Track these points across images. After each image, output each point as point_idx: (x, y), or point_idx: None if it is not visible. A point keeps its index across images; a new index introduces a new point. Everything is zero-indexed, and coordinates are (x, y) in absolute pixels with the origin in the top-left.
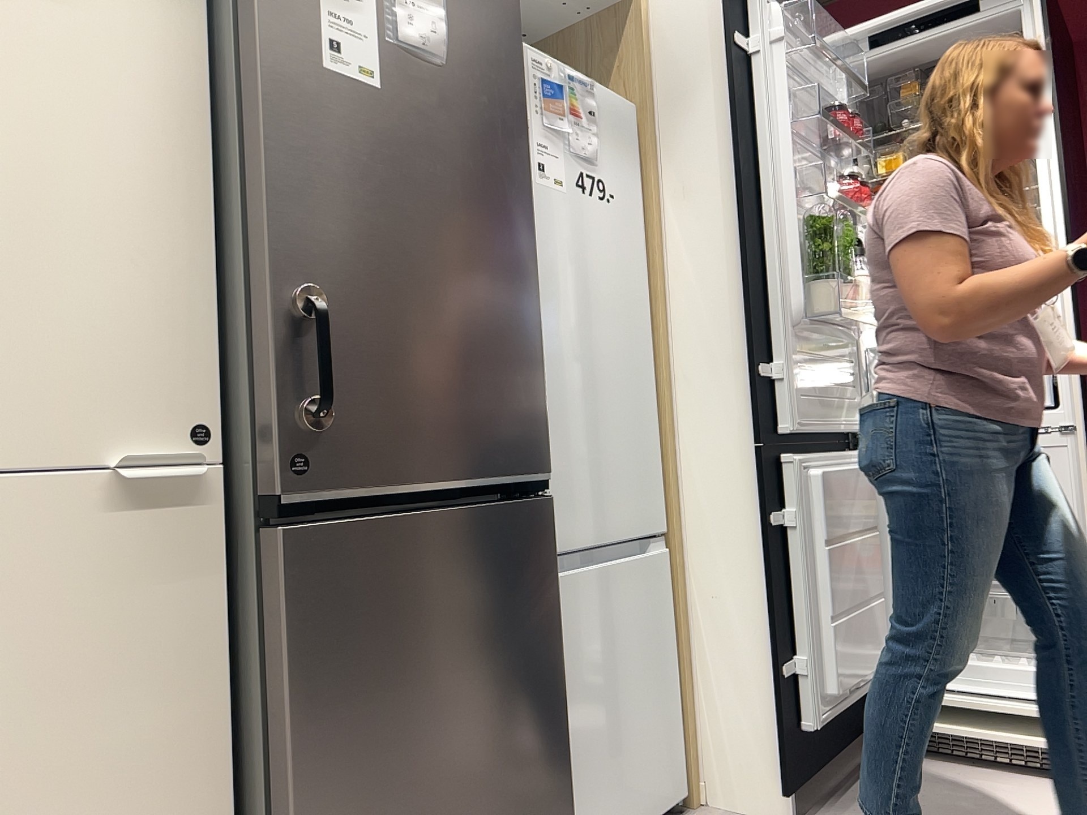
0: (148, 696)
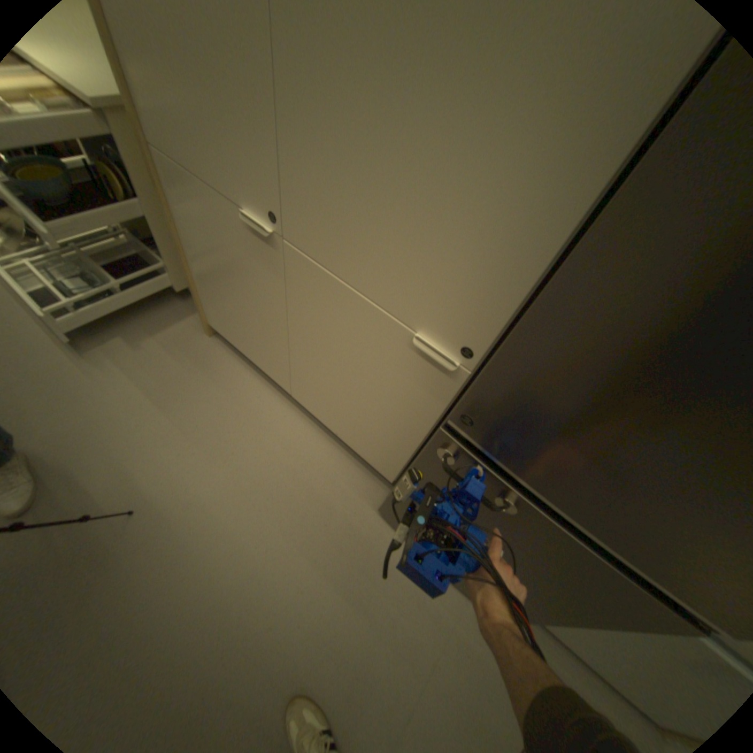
0: (401, 406)
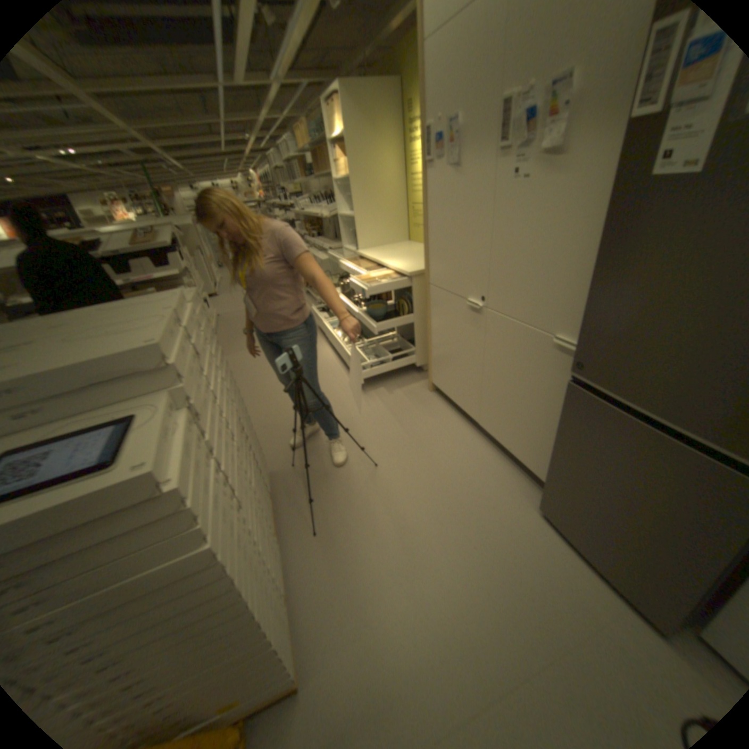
0: (553, 398)
